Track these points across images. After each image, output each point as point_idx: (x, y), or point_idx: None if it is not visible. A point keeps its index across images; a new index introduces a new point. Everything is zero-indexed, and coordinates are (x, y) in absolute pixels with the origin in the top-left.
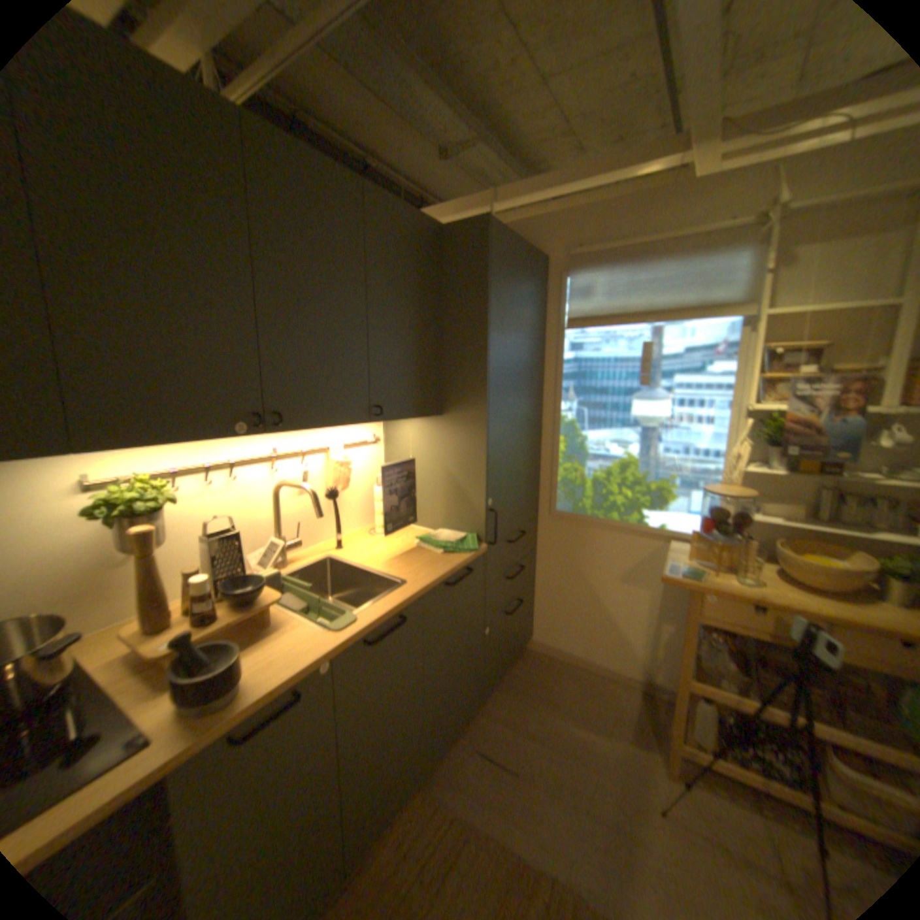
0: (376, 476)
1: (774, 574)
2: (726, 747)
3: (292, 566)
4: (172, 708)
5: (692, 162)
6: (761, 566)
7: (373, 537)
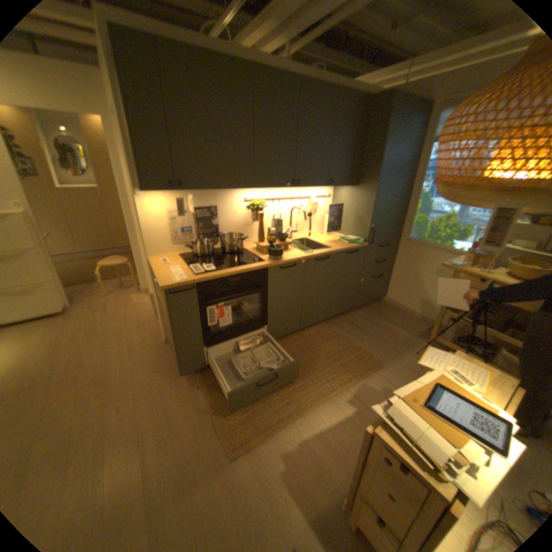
0: (326, 211)
1: (505, 272)
2: (456, 341)
3: (292, 239)
4: (267, 256)
5: None
6: (502, 269)
7: (321, 235)
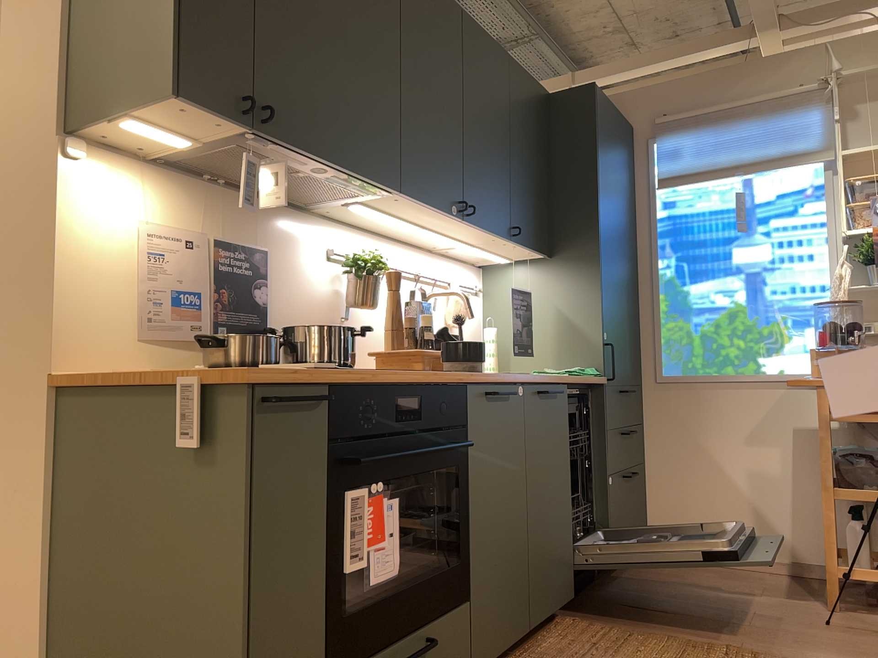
0: (482, 324)
1: None
2: None
3: None
4: (453, 363)
5: (756, 49)
6: None
7: None
